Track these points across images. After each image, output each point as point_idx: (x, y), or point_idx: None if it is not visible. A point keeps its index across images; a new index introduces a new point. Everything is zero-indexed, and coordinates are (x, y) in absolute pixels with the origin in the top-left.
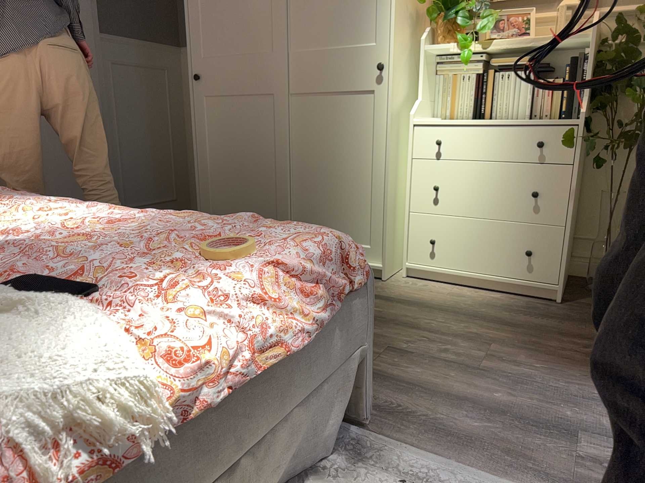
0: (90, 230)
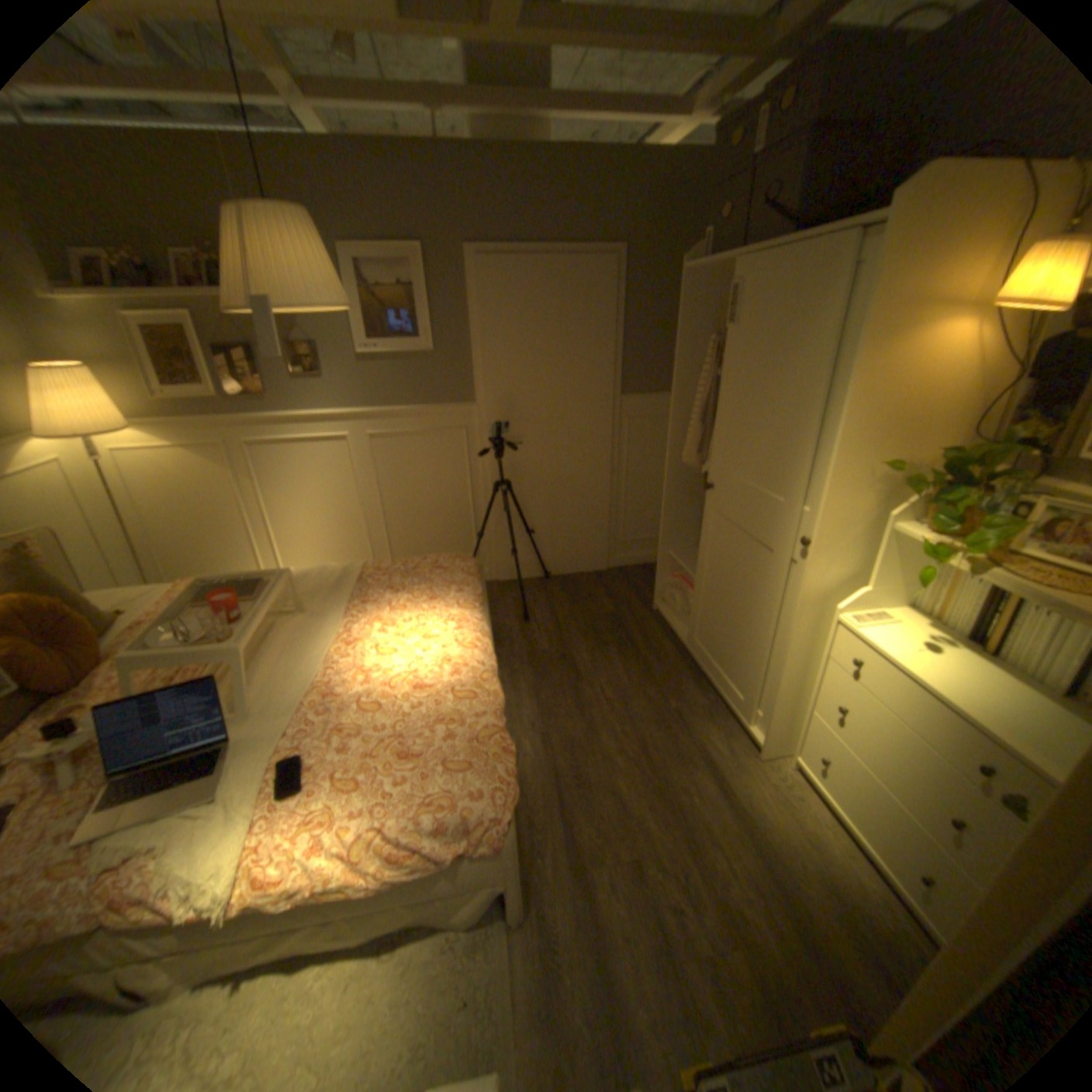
0: (406, 686)
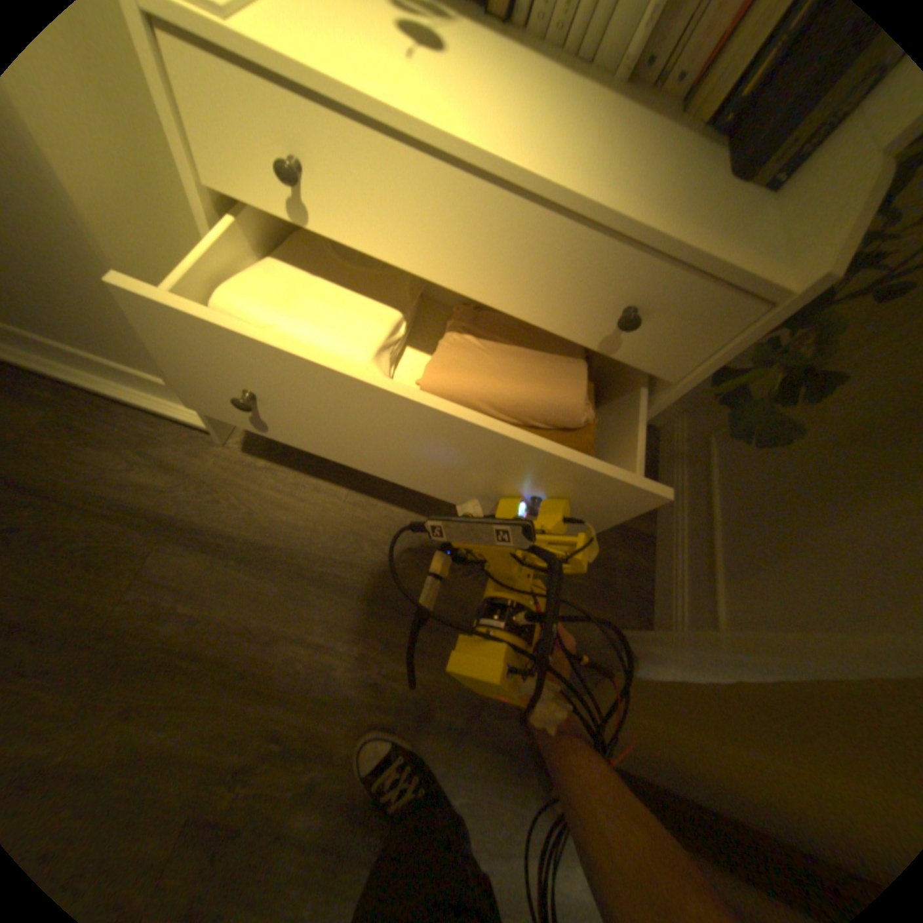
0: None
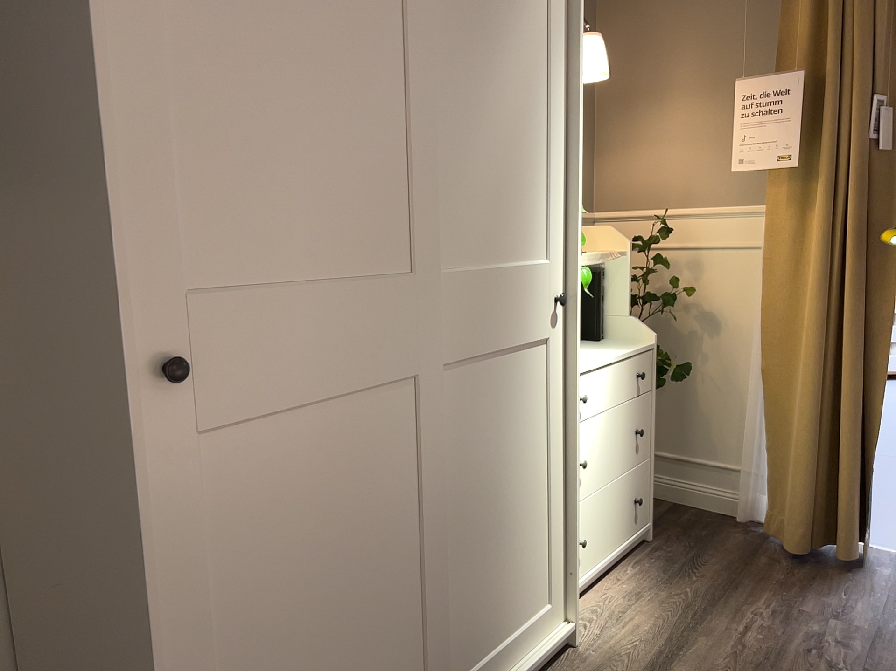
0: None
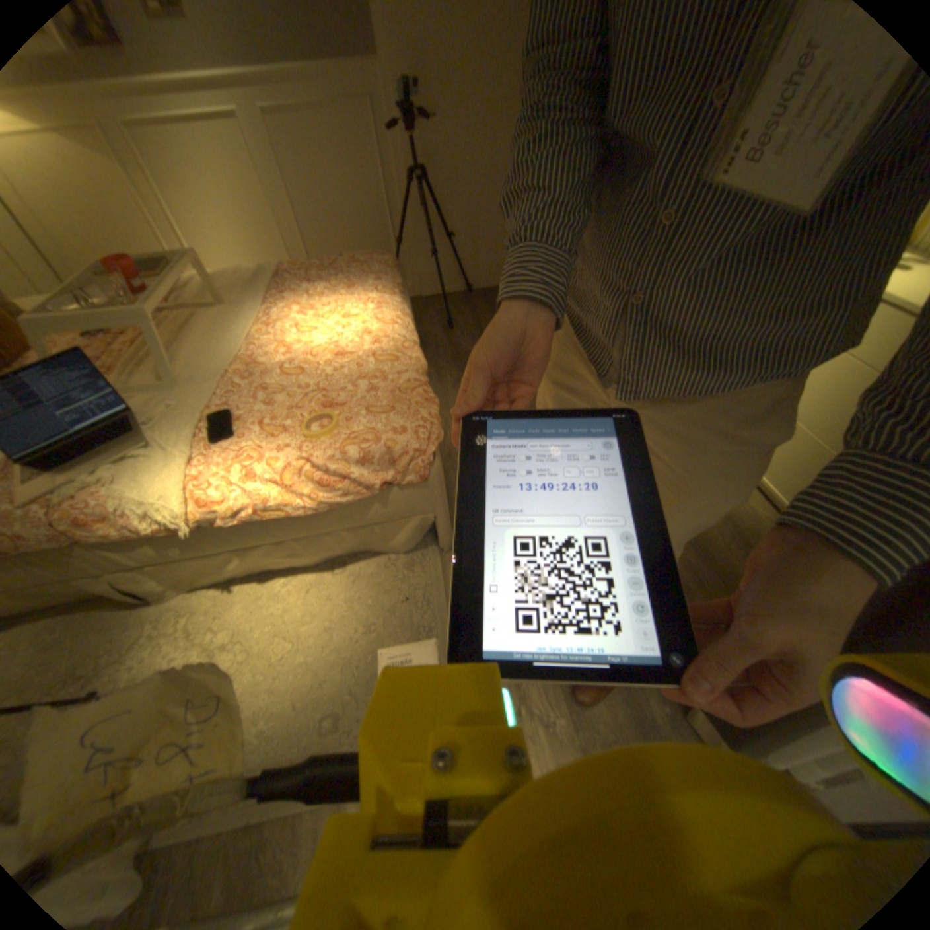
0: (329, 354)
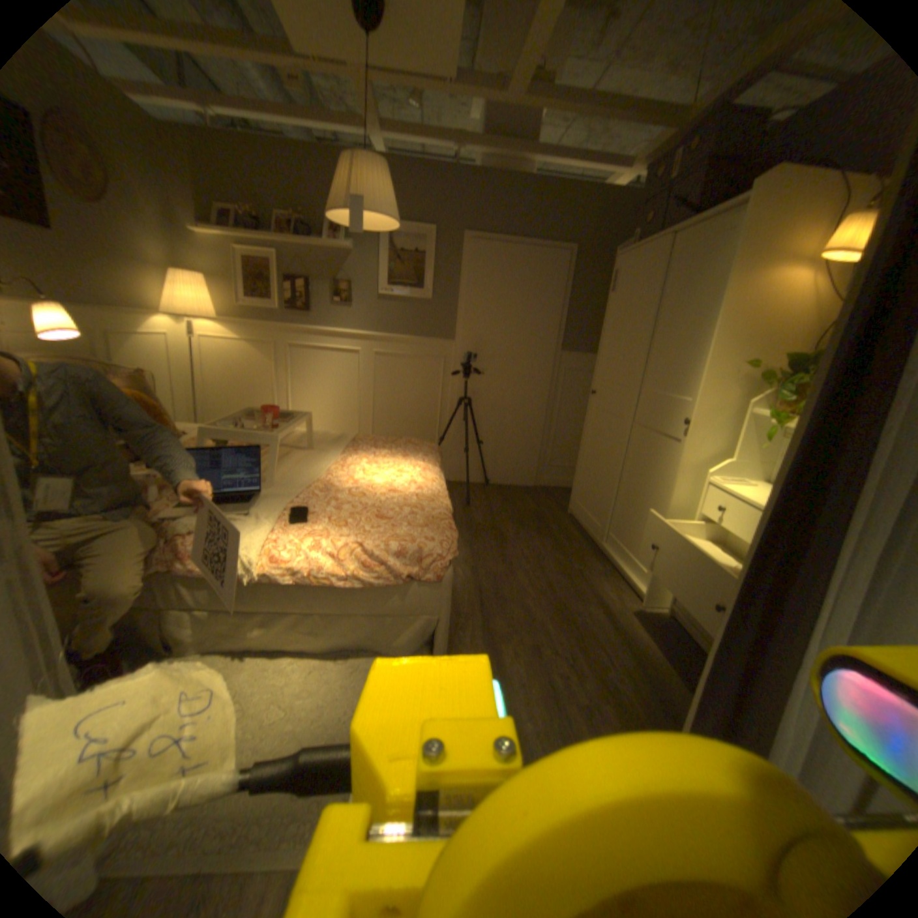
0: (384, 487)
